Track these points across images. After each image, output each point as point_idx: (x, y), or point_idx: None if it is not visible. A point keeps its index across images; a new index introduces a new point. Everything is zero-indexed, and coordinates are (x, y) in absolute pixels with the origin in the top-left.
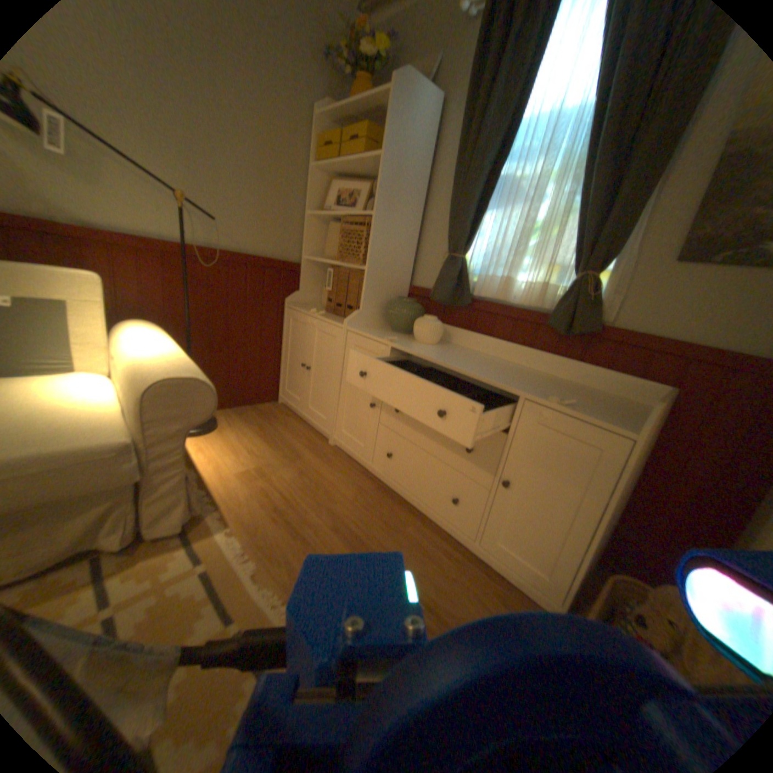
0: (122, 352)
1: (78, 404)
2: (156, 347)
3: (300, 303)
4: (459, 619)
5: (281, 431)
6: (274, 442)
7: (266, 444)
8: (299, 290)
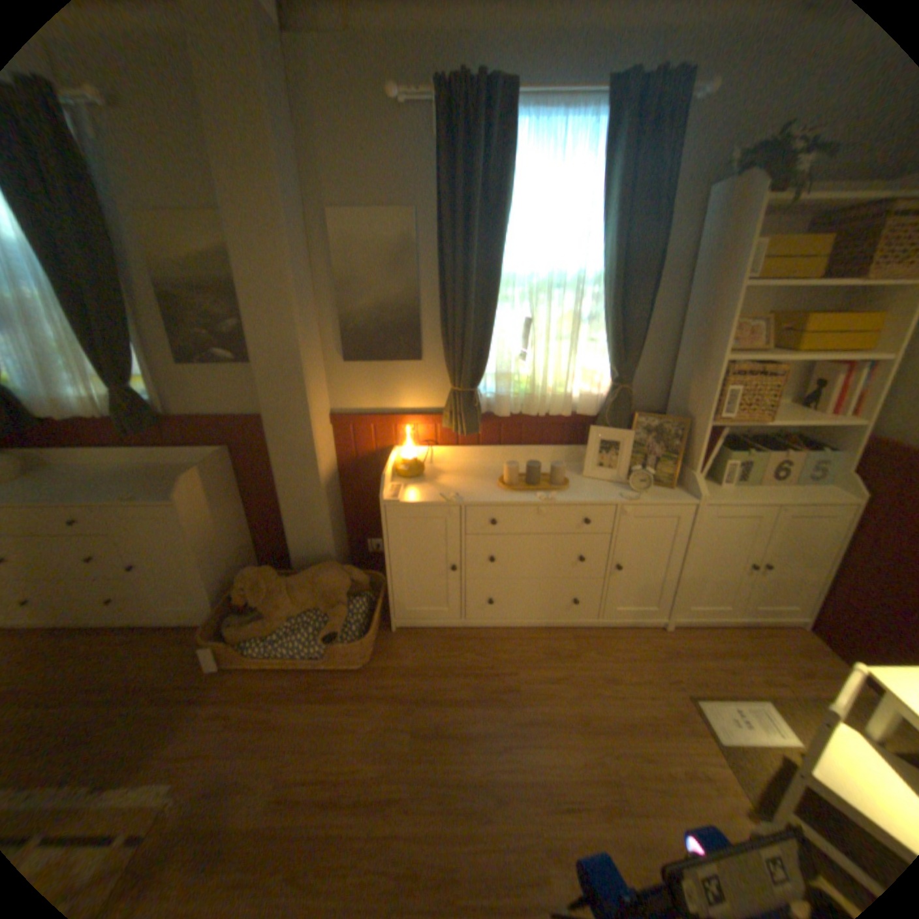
0: None
1: None
2: None
3: None
4: (132, 679)
5: None
6: None
7: None
8: None
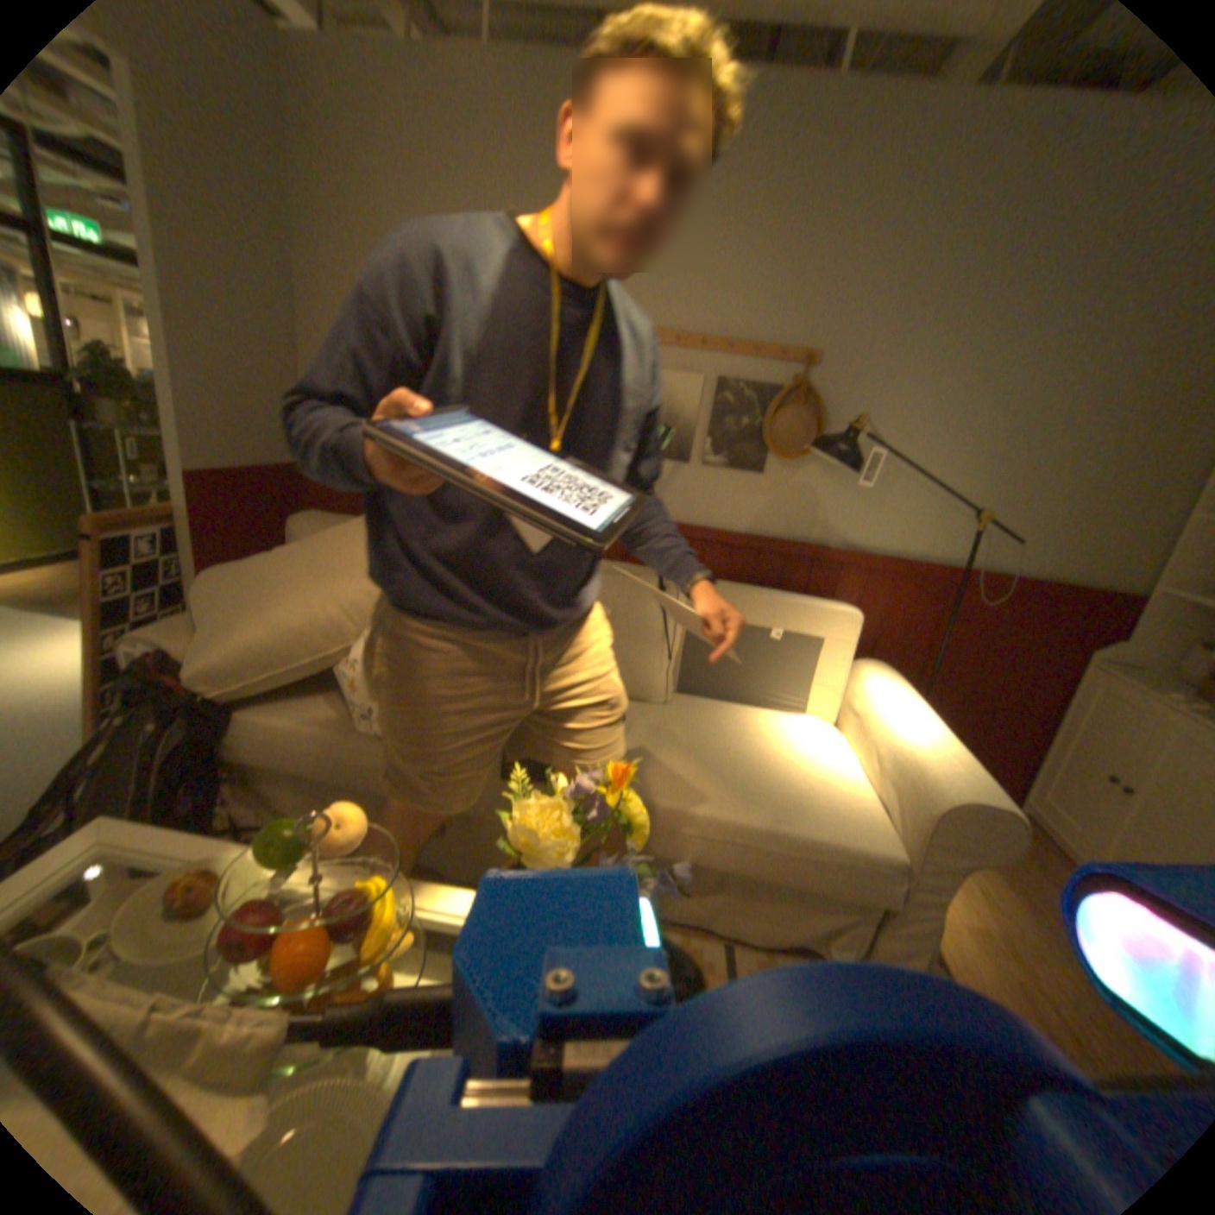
0: (881, 718)
1: (835, 774)
2: (929, 727)
3: (1126, 662)
4: None
5: (1036, 876)
6: (1027, 894)
7: (1012, 892)
8: (1131, 641)
